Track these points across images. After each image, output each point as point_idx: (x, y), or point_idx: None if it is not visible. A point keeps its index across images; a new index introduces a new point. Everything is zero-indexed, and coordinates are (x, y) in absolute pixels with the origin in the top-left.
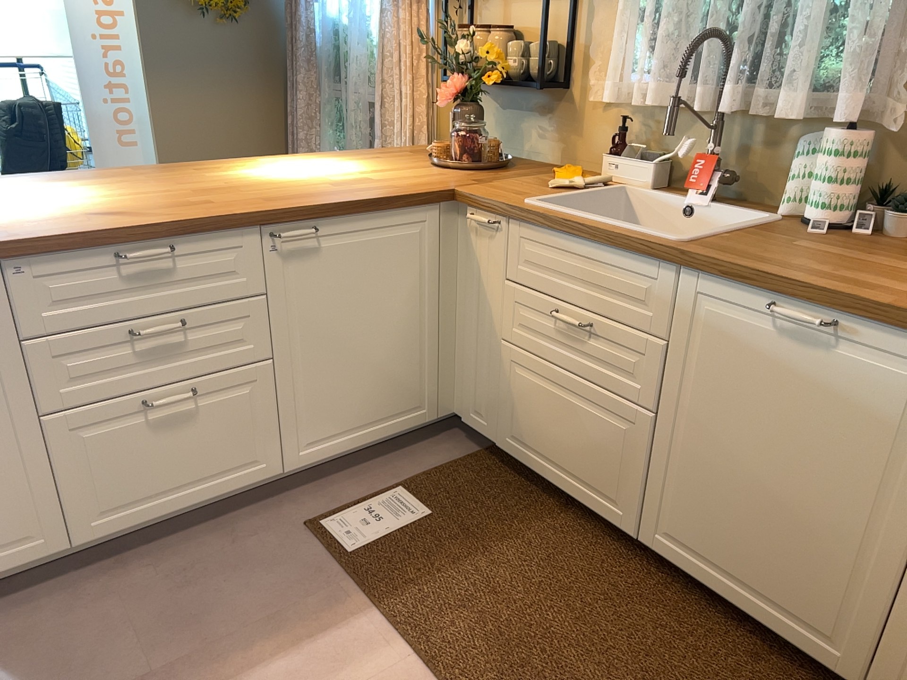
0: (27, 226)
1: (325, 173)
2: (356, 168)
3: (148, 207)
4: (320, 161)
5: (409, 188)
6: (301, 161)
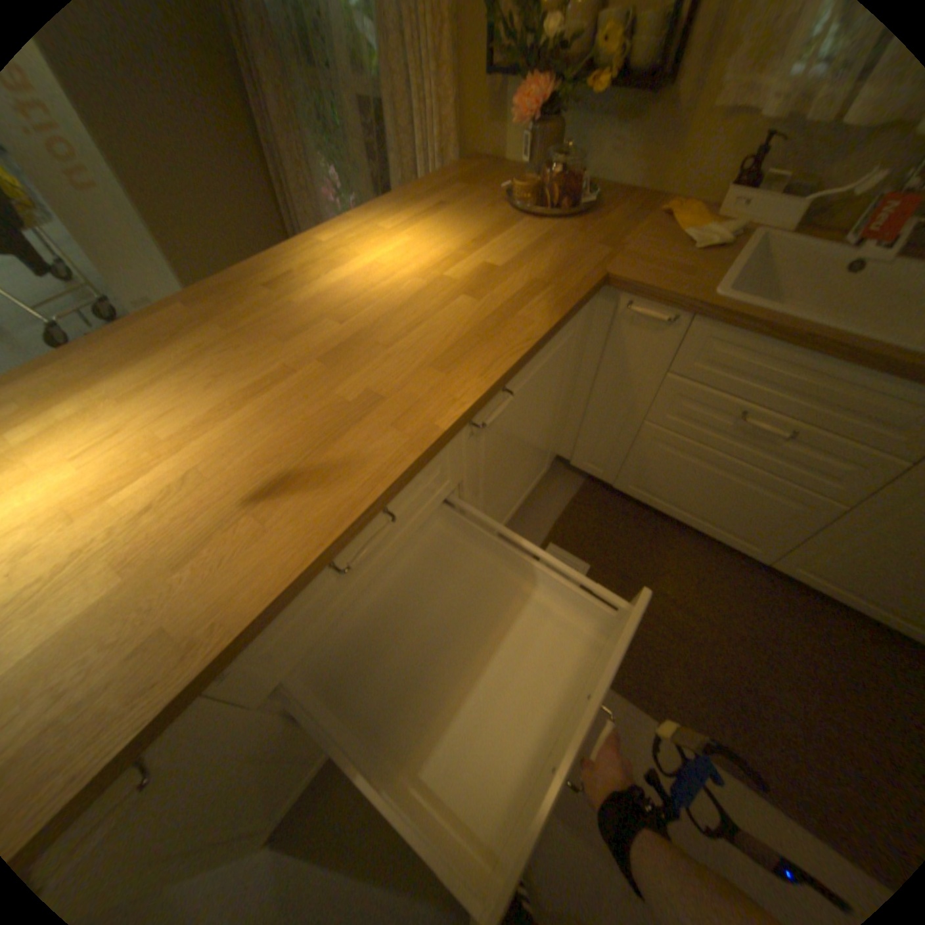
0: (178, 588)
1: (426, 259)
2: (448, 237)
3: (306, 439)
4: (391, 227)
5: (563, 284)
6: (370, 231)
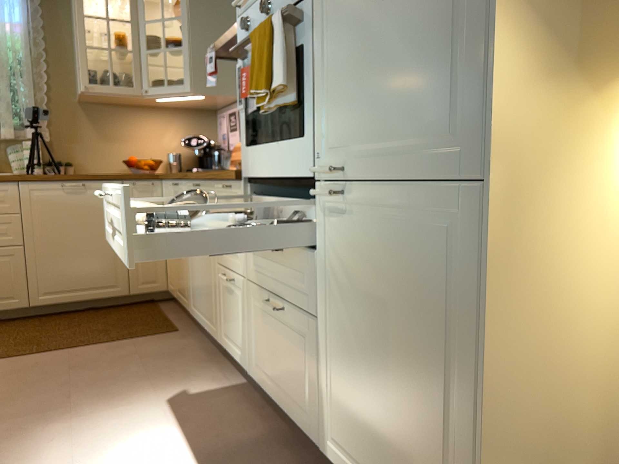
0: None
1: None
2: None
3: None
4: None
5: None
6: None
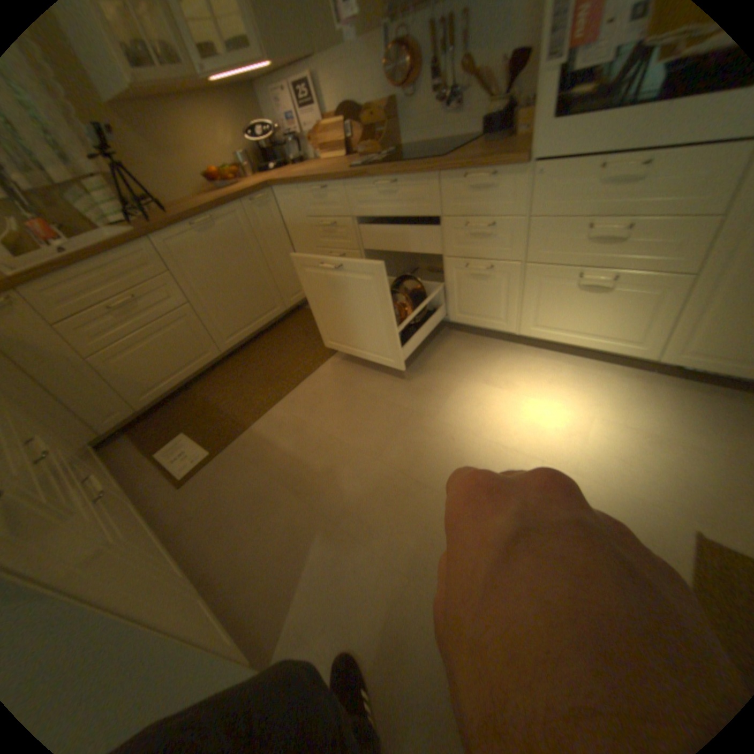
0: None
1: None
2: None
3: None
4: None
5: None
6: None
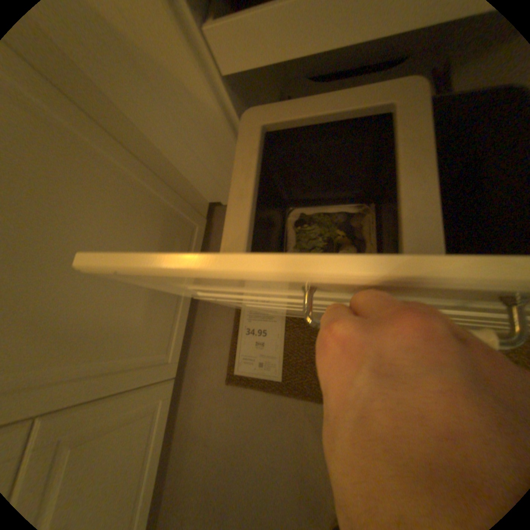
0: None
1: None
2: None
3: None
4: None
5: None
6: None
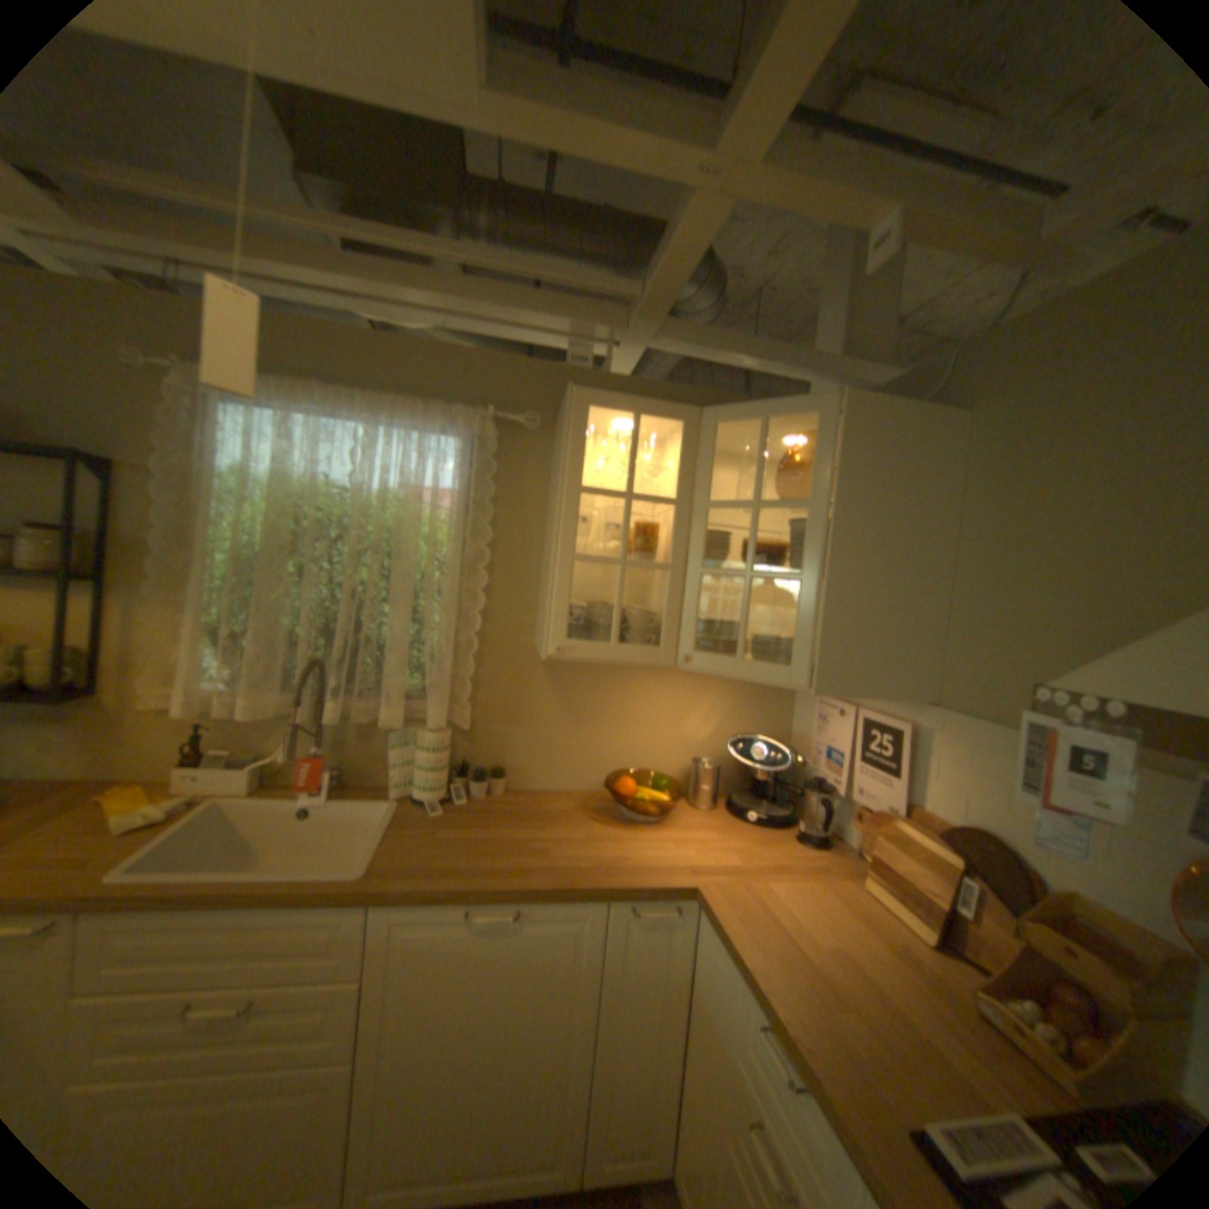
0: None
1: None
2: None
3: None
4: None
5: None
6: None
